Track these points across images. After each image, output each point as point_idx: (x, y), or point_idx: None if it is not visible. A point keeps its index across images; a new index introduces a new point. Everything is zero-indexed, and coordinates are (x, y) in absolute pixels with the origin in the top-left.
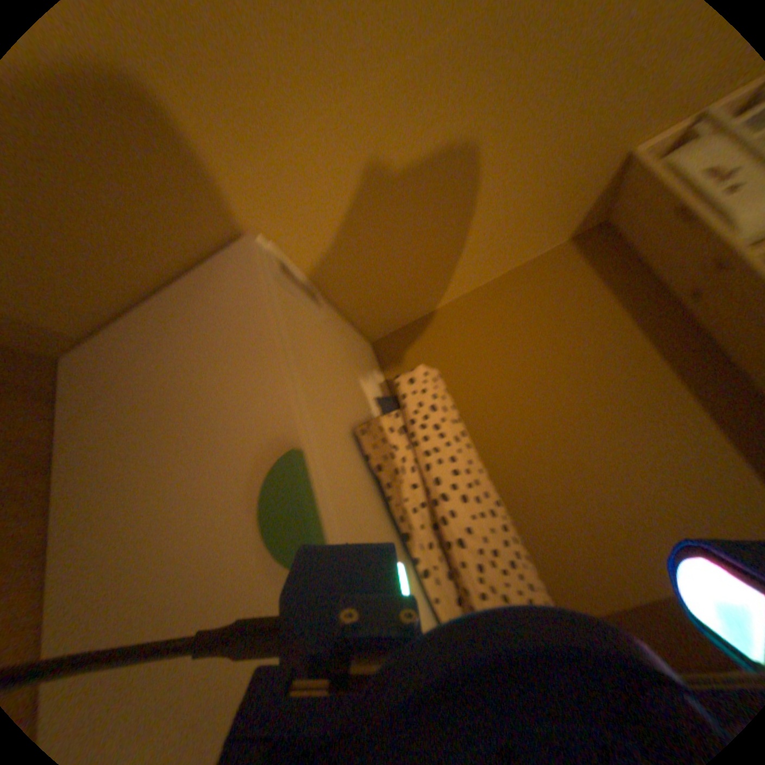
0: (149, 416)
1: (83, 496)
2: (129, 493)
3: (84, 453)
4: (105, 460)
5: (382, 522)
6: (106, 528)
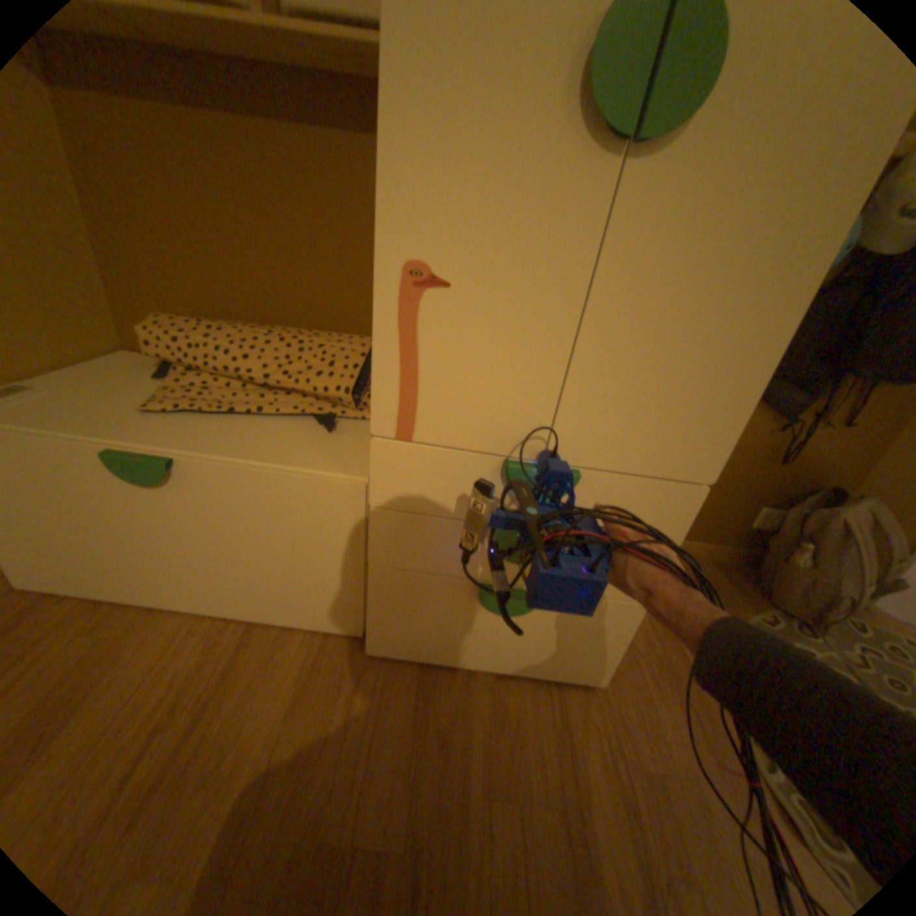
0: (69, 532)
1: (119, 583)
2: (120, 555)
3: (90, 579)
4: (97, 566)
5: (207, 419)
6: (140, 572)
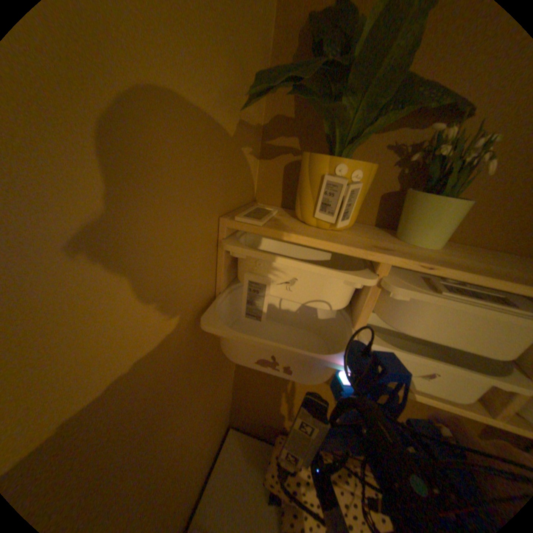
0: None
1: None
2: None
3: None
4: None
5: None
6: None
